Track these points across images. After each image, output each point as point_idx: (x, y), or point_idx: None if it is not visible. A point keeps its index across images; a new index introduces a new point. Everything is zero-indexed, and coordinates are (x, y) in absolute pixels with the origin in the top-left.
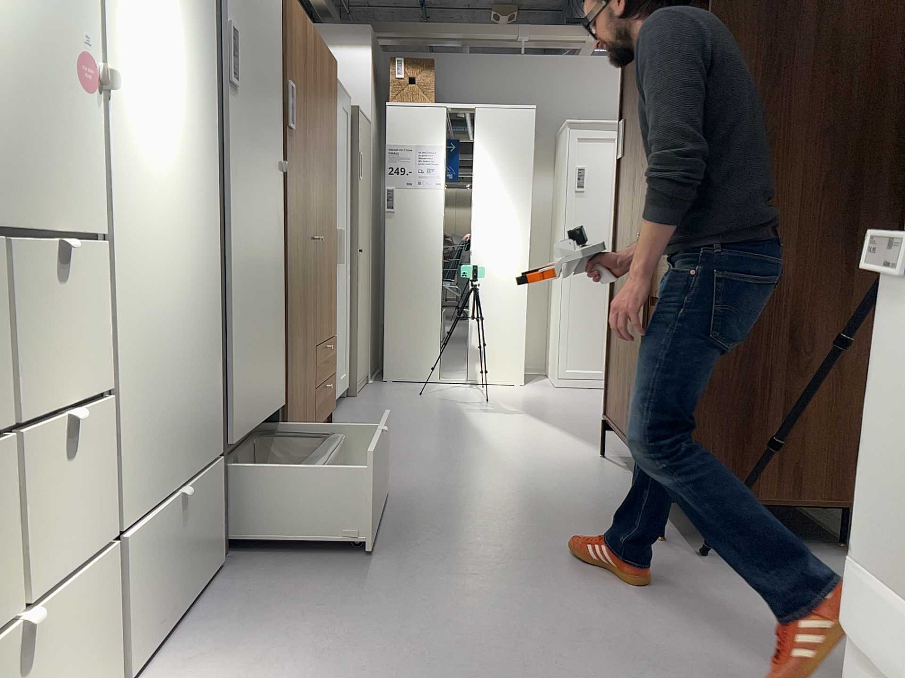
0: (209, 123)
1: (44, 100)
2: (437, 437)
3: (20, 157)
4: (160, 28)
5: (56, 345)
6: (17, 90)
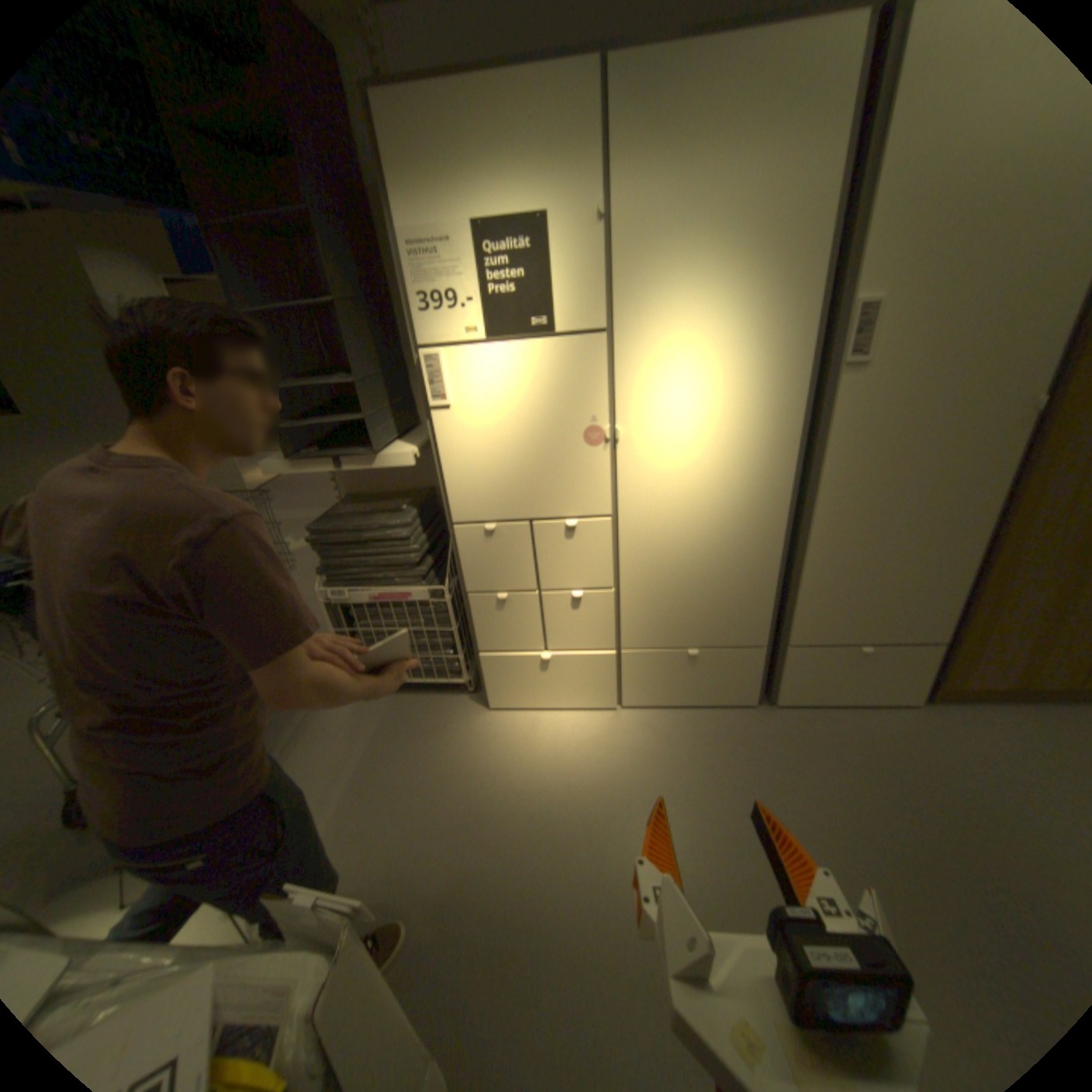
0: (789, 415)
1: (563, 461)
2: None
3: (547, 490)
4: (700, 371)
5: (572, 564)
6: (544, 462)
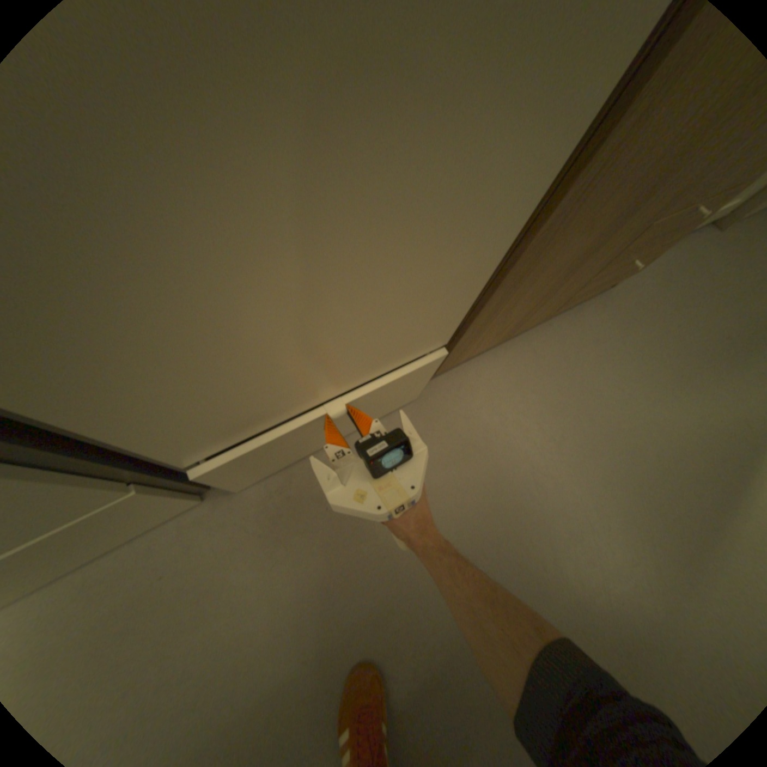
0: None
1: None
2: (701, 418)
3: None
4: None
5: None
6: None
